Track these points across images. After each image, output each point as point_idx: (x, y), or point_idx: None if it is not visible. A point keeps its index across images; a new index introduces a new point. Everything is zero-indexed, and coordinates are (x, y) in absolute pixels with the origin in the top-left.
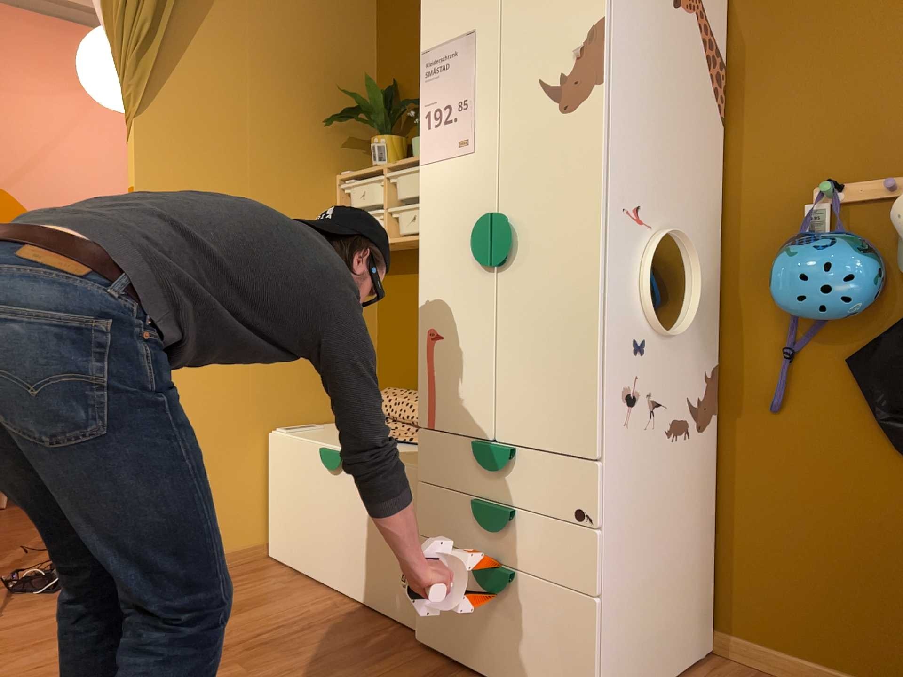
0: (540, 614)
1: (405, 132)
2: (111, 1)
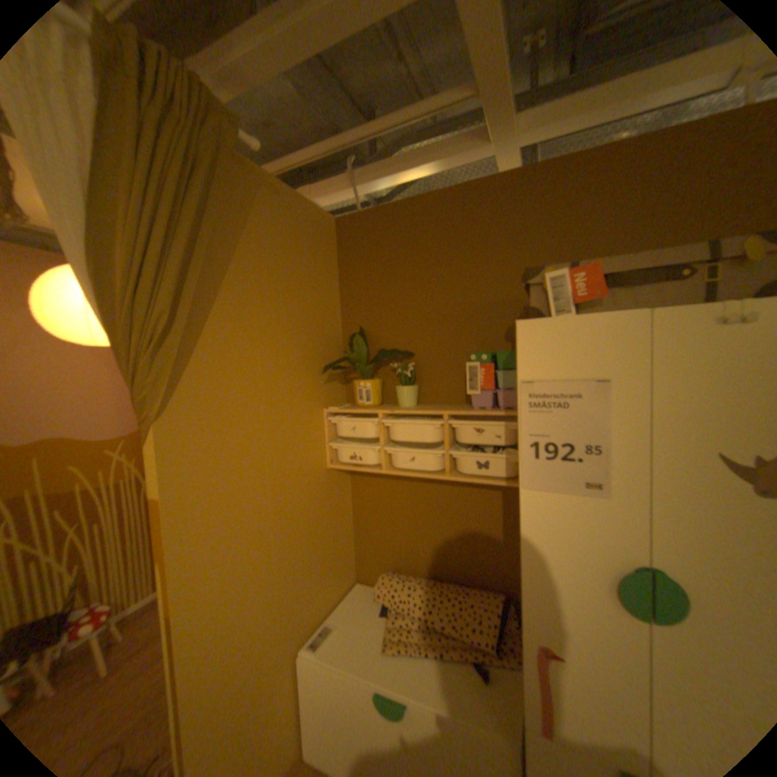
0: None
1: (375, 369)
2: (105, 285)
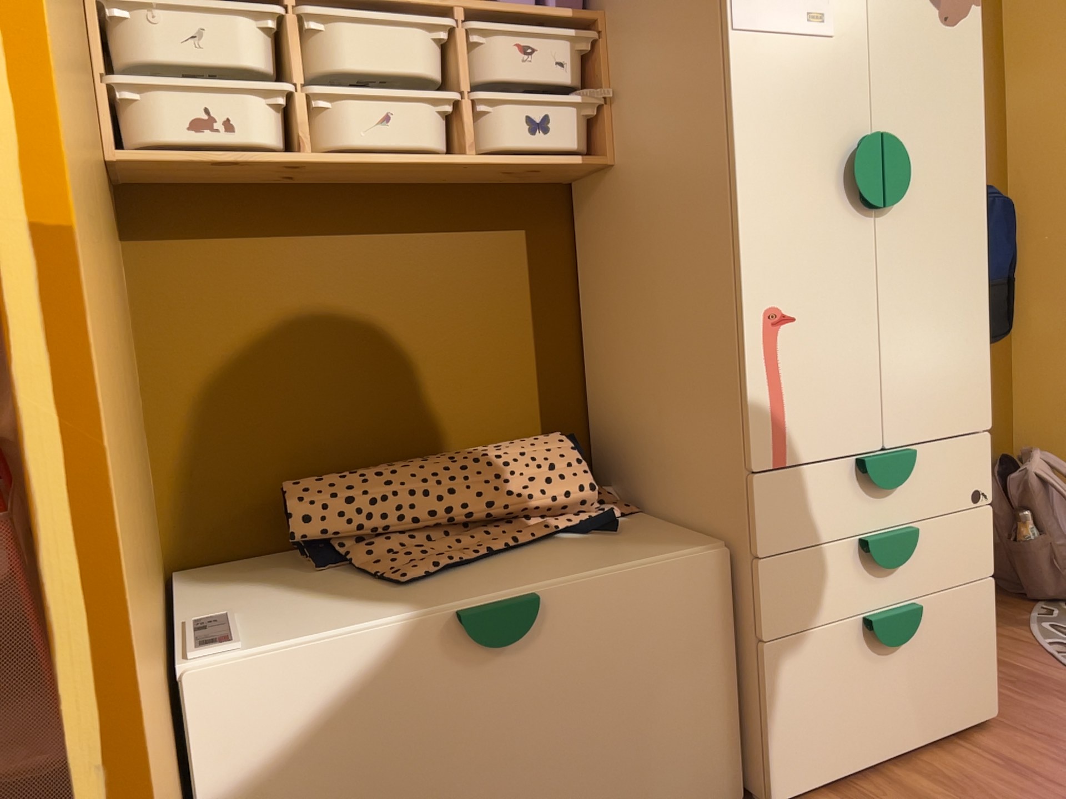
0: (942, 630)
1: None
2: None
